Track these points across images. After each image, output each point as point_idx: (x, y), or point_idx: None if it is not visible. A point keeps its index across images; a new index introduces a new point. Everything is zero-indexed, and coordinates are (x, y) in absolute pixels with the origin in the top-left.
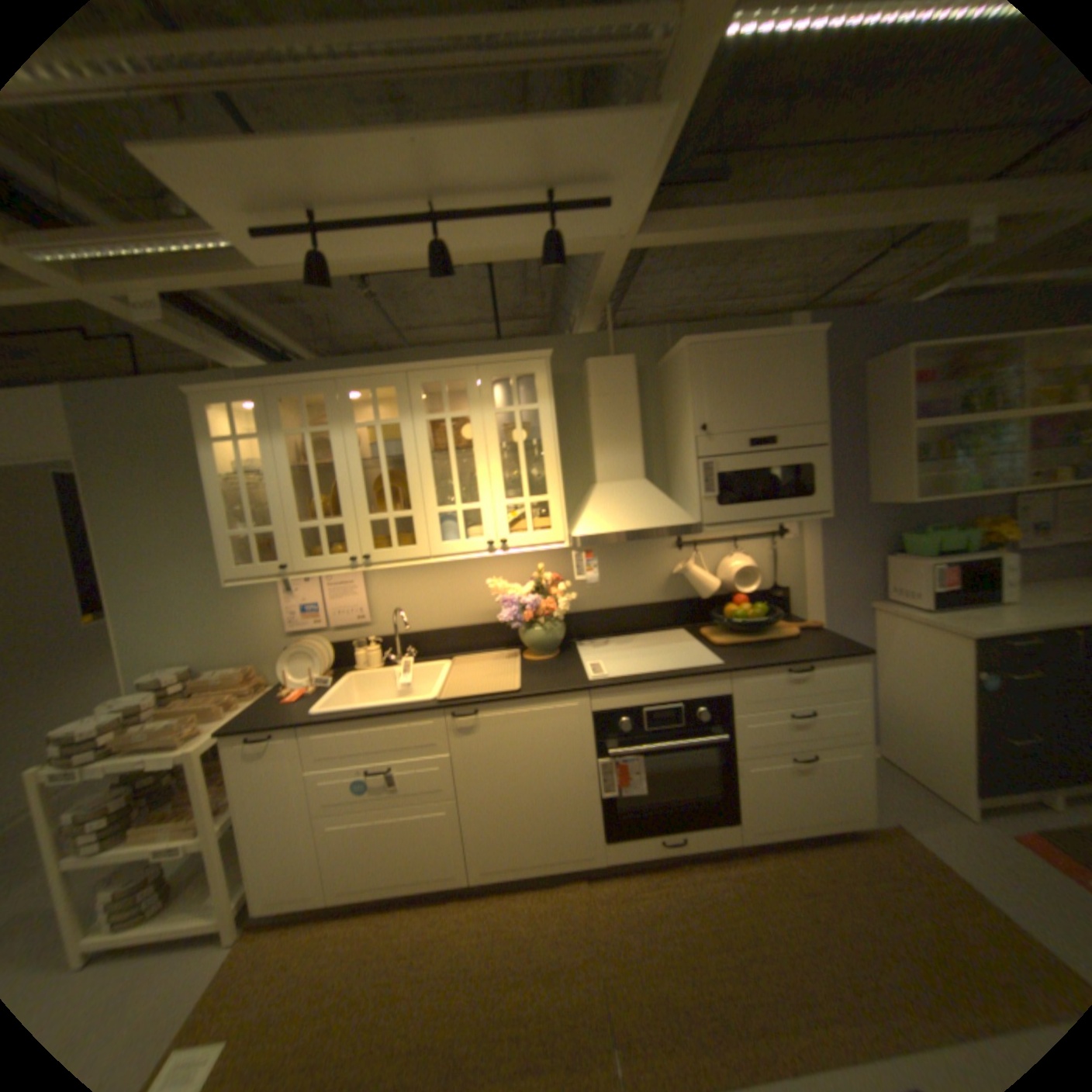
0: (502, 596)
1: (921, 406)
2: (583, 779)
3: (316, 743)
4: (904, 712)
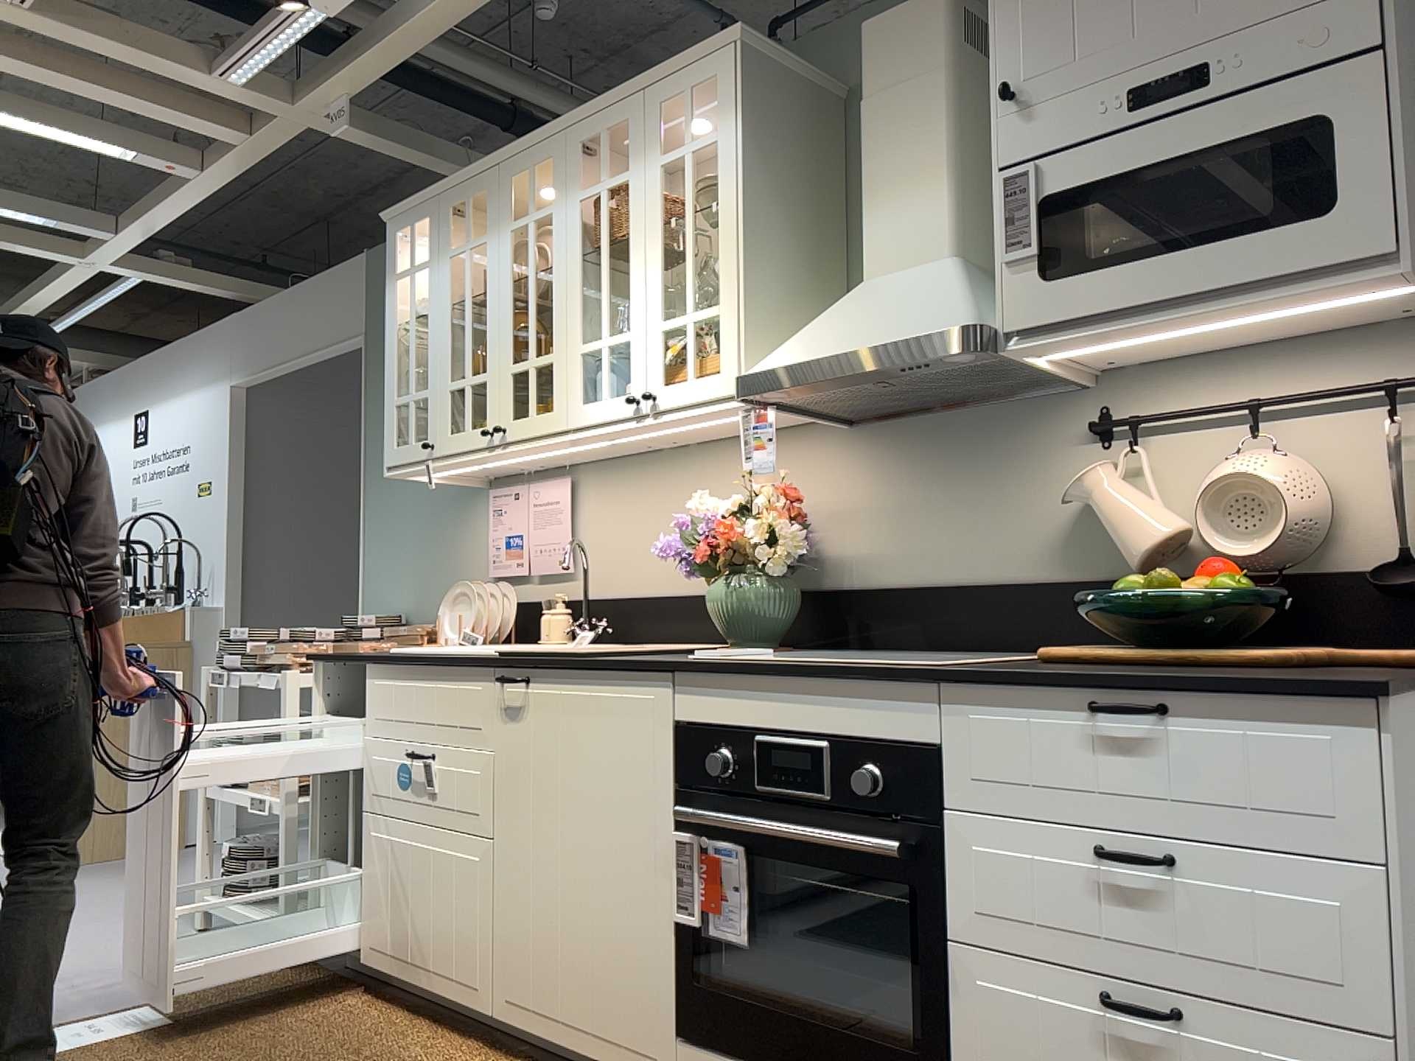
0: (703, 523)
1: None
2: (648, 860)
3: (377, 689)
4: None
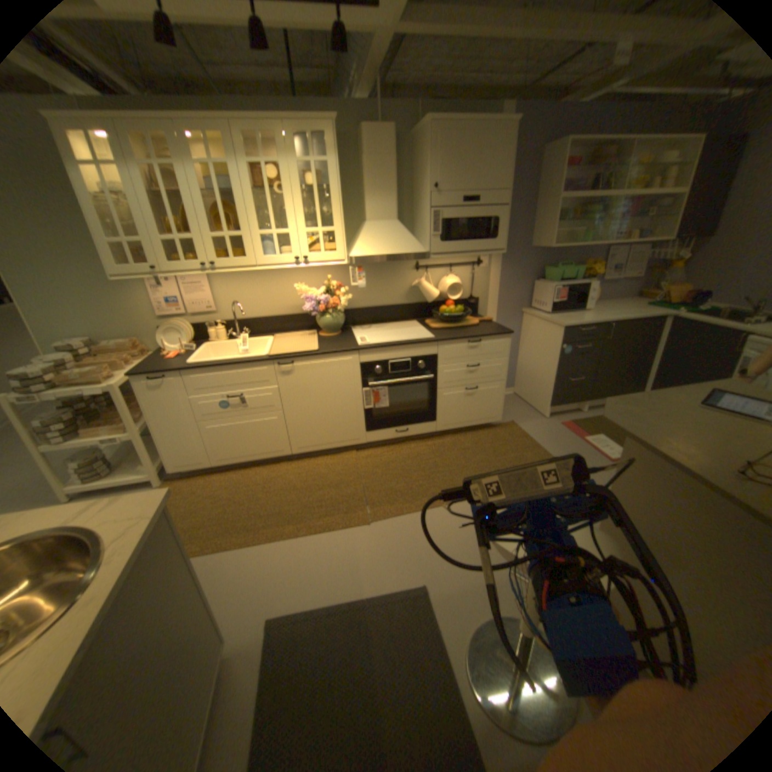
0: (306, 297)
1: (569, 183)
2: (355, 400)
3: (196, 381)
4: (529, 369)
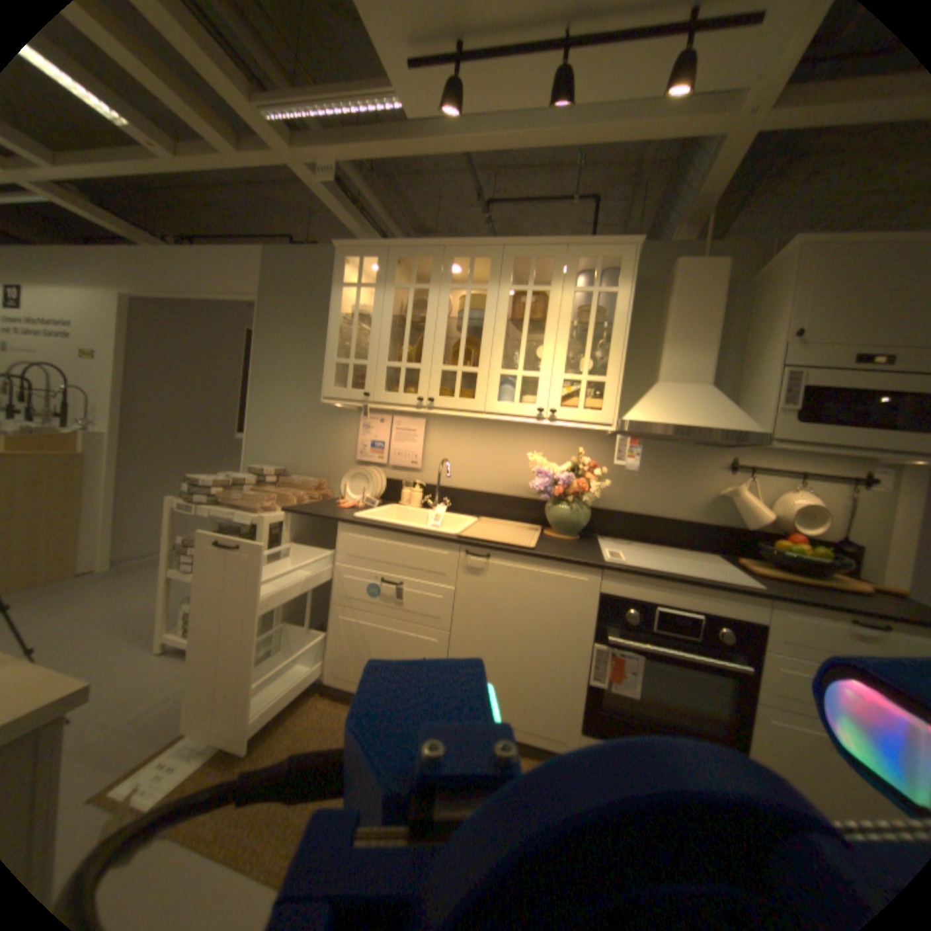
0: (536, 469)
1: None
2: (572, 654)
3: (350, 539)
4: None
